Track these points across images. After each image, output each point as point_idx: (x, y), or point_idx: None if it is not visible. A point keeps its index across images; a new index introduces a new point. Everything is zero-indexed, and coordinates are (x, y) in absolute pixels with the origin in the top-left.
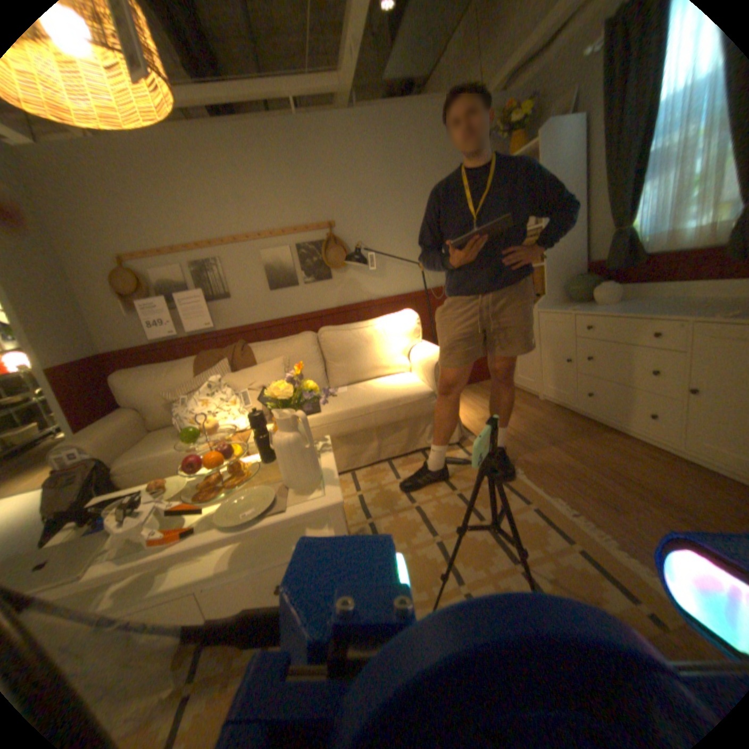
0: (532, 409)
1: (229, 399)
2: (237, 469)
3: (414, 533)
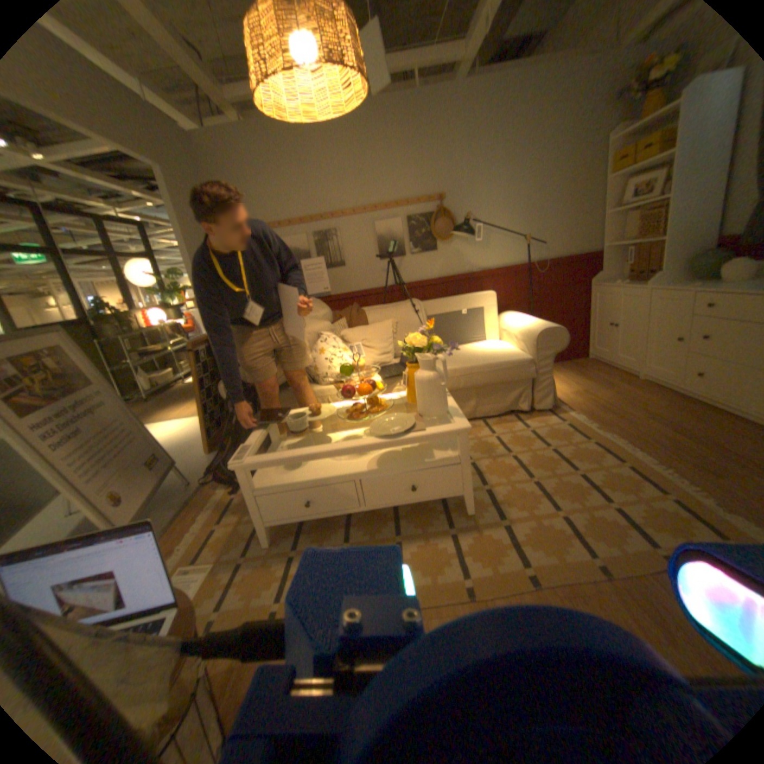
0: (629, 387)
1: (350, 352)
2: (373, 402)
3: (511, 473)
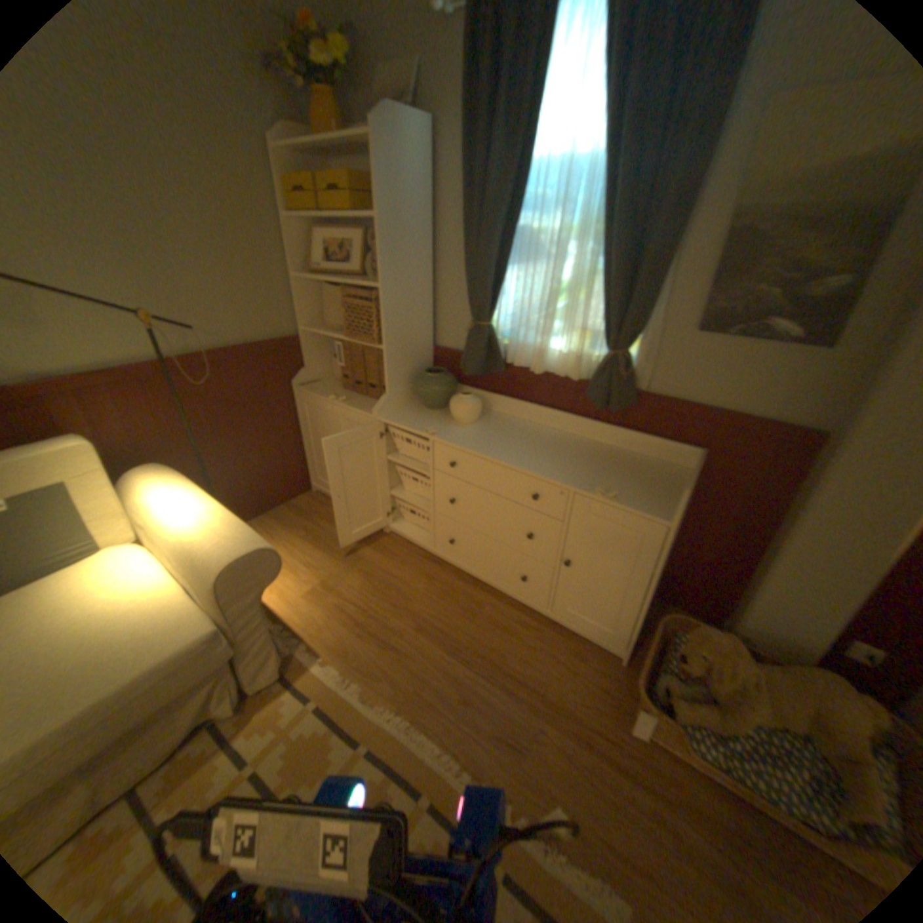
0: (378, 555)
1: None
2: None
3: None
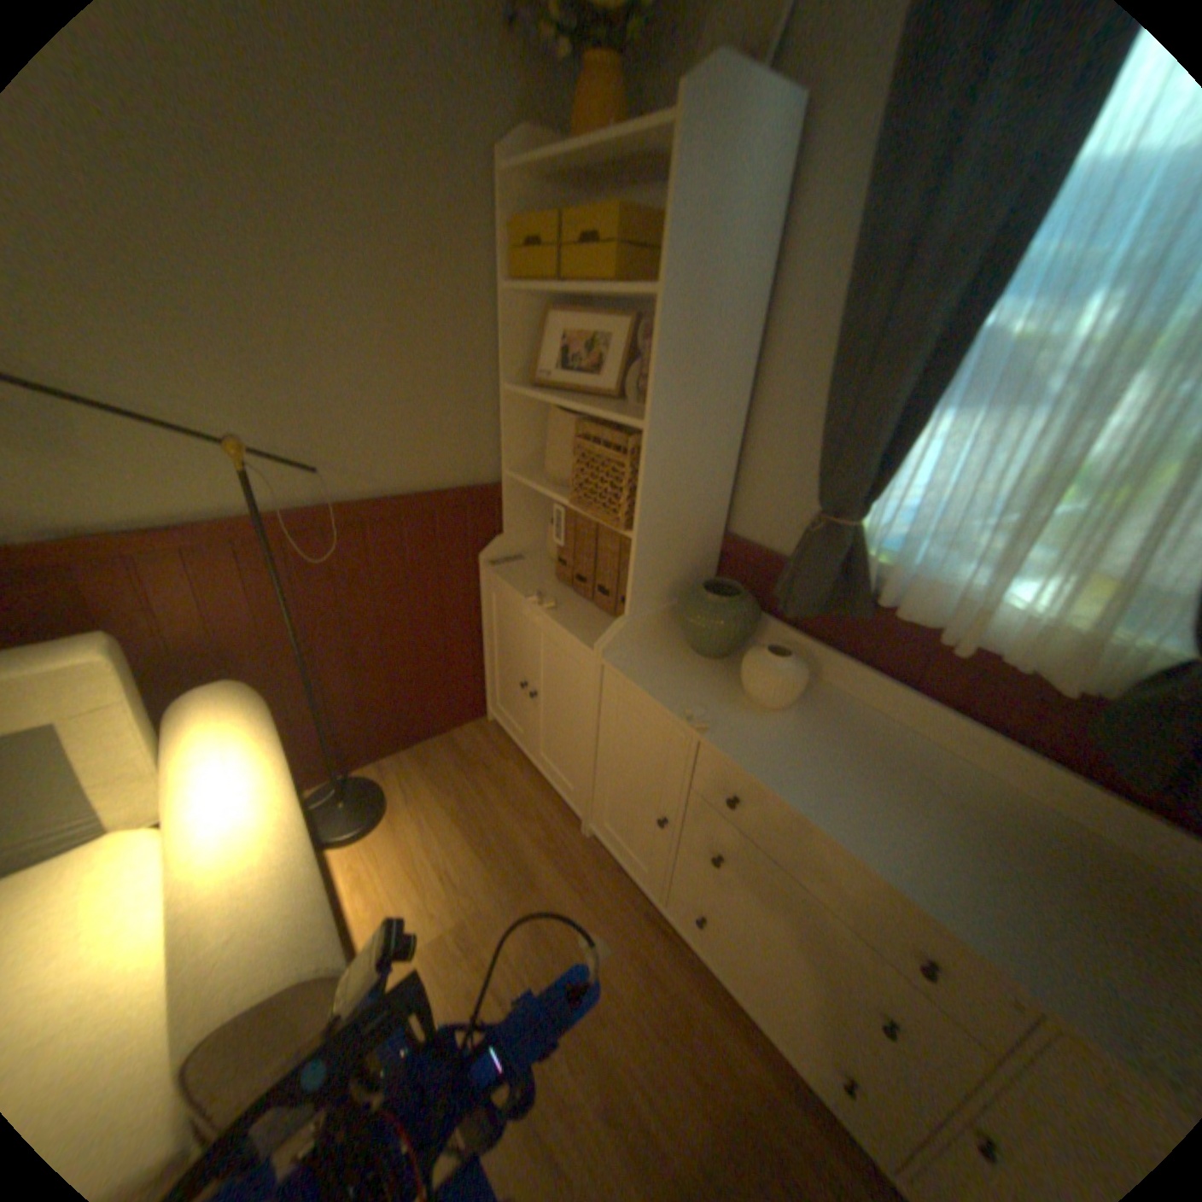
0: (563, 887)
1: None
2: None
3: None
